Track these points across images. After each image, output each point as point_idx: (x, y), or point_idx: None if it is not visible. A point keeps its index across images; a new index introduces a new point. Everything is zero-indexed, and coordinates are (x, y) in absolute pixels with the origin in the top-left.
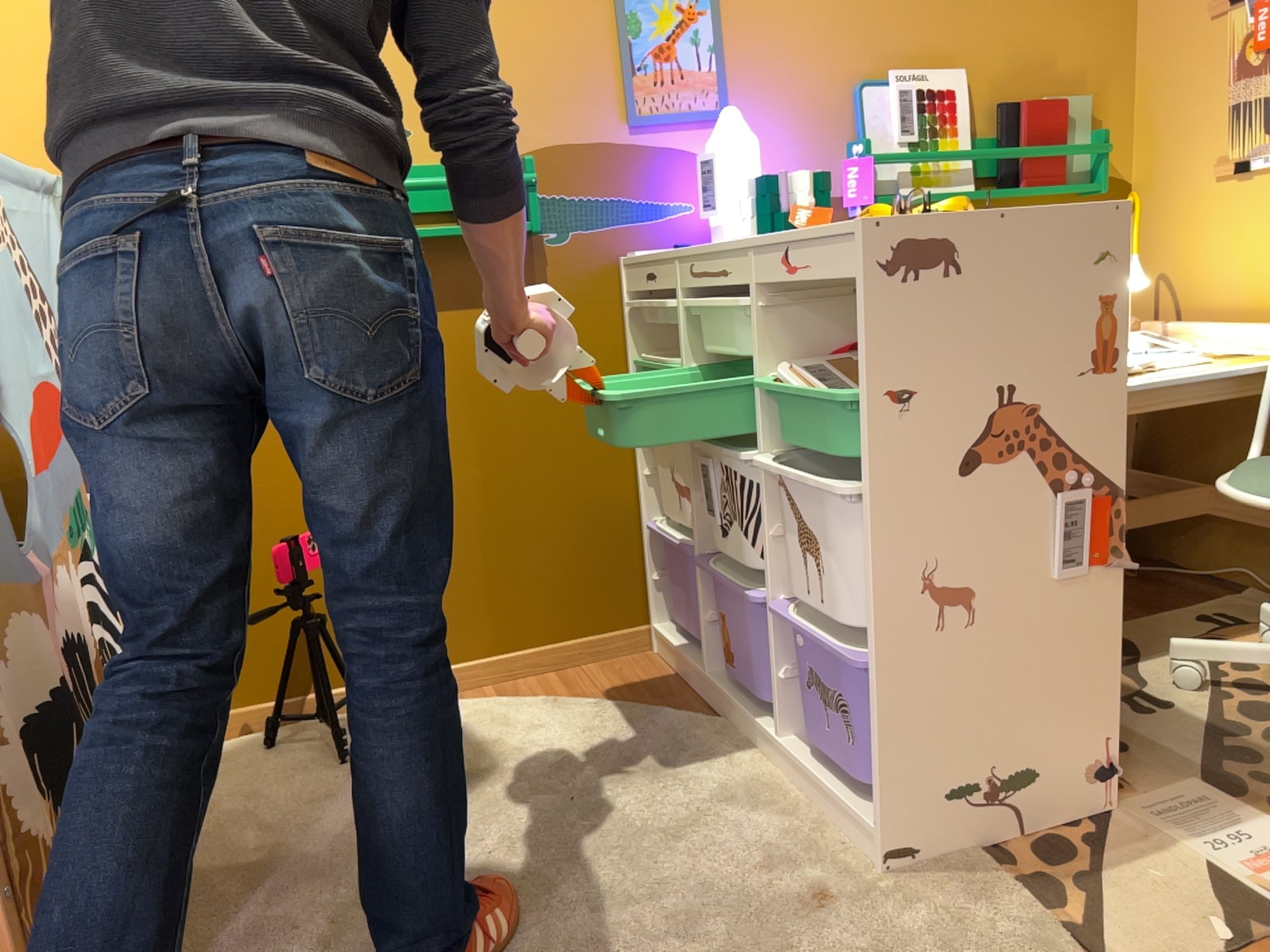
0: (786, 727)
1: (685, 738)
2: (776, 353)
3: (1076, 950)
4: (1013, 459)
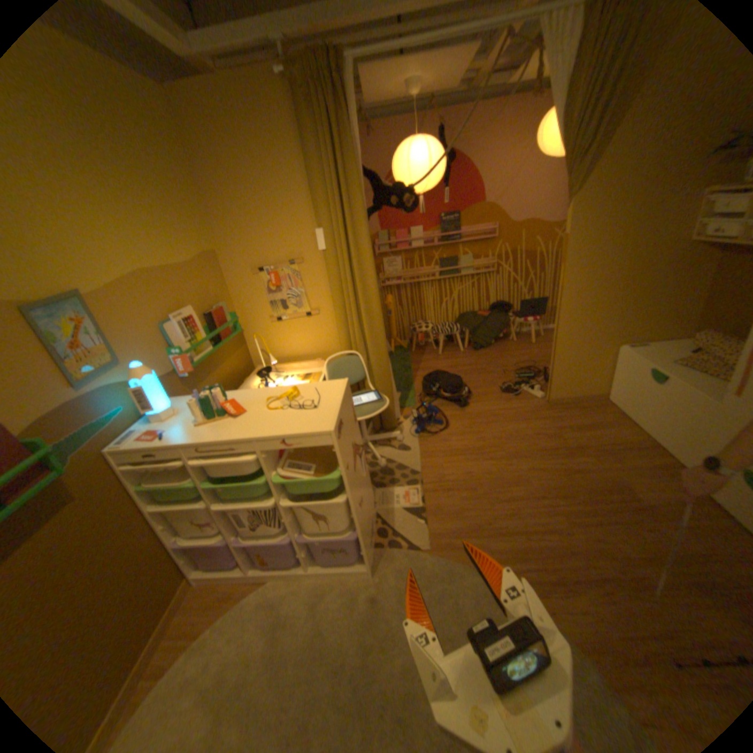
0: (307, 567)
1: (266, 602)
2: (270, 467)
3: (412, 550)
4: (356, 458)
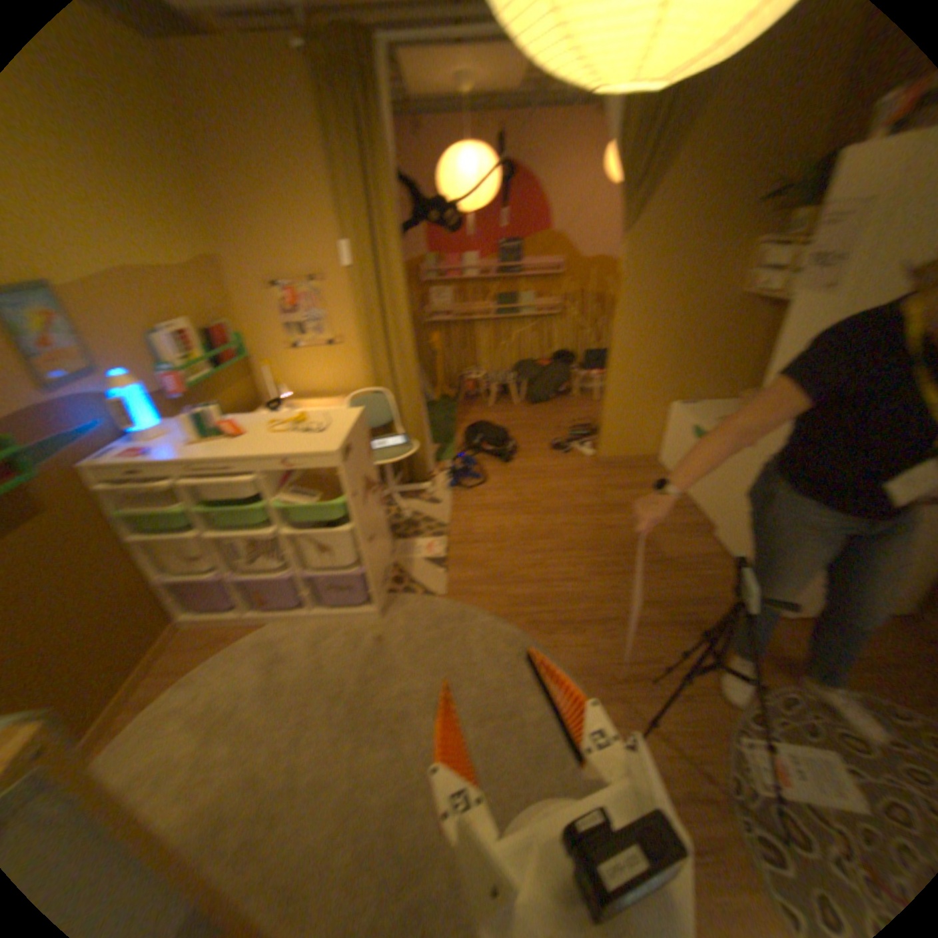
0: (313, 606)
1: (266, 640)
2: (272, 491)
3: (428, 595)
4: (369, 492)
